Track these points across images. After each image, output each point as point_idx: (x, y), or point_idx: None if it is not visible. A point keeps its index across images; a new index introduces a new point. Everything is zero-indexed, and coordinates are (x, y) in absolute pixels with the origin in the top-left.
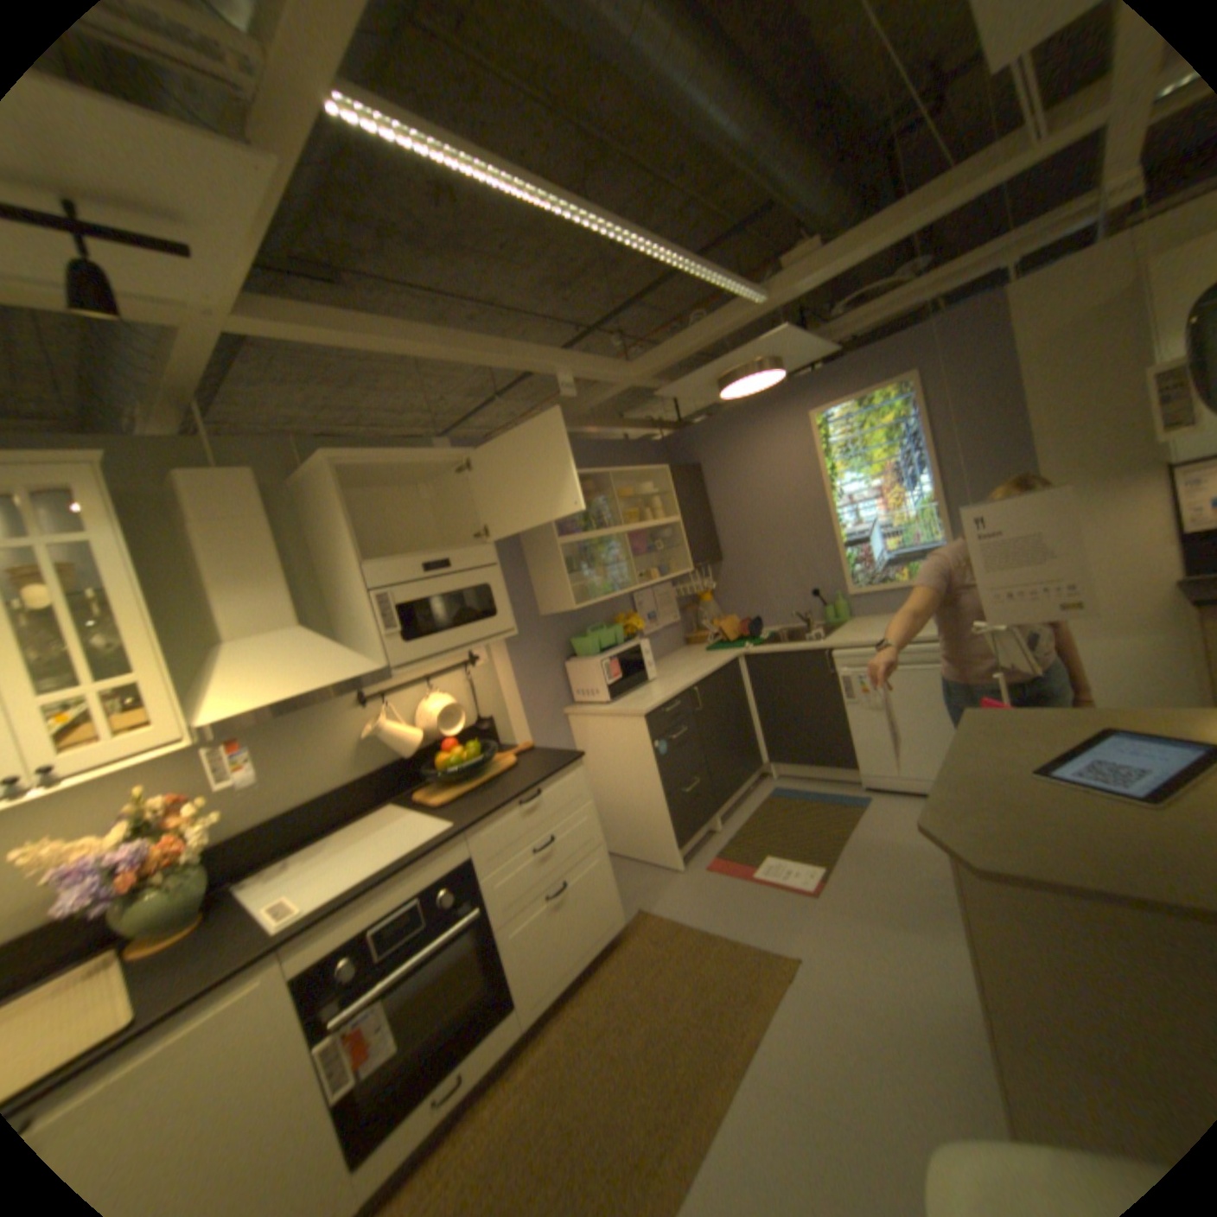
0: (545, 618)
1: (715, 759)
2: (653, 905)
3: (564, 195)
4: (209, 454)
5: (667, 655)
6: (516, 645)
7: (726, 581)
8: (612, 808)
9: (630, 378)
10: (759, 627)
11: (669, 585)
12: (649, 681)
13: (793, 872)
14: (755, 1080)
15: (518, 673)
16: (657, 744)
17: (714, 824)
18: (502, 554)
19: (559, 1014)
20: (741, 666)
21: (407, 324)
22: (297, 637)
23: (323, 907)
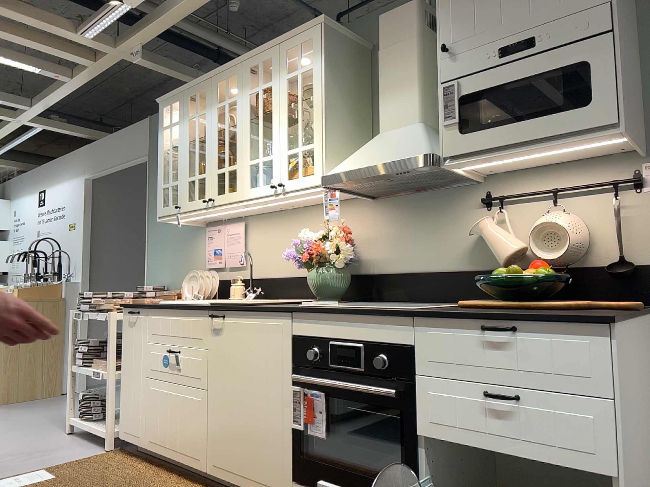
0: None
1: None
2: None
3: None
4: None
5: None
6: None
7: None
8: None
9: None
10: None
11: None
12: None
13: None
14: None
15: None
16: None
17: None
18: None
19: None
20: None
21: None
22: (410, 129)
23: (320, 307)
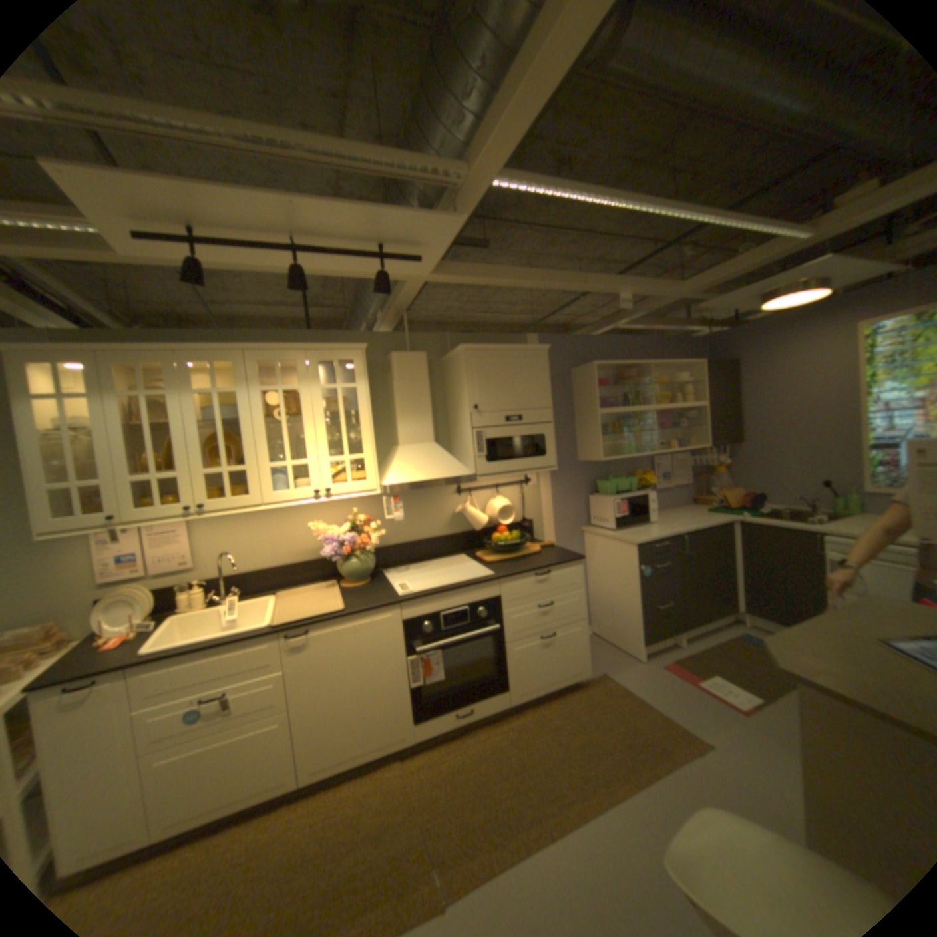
0: (581, 462)
1: (692, 594)
2: (615, 674)
3: (629, 196)
4: (407, 341)
5: (675, 508)
6: (557, 477)
7: (744, 459)
8: (603, 604)
9: (681, 293)
10: (766, 503)
11: (689, 454)
12: (650, 523)
13: (735, 694)
14: (651, 795)
15: (555, 496)
16: (643, 568)
17: (681, 640)
18: (559, 414)
19: (535, 708)
20: (736, 530)
21: (522, 269)
22: (433, 448)
23: (423, 591)
